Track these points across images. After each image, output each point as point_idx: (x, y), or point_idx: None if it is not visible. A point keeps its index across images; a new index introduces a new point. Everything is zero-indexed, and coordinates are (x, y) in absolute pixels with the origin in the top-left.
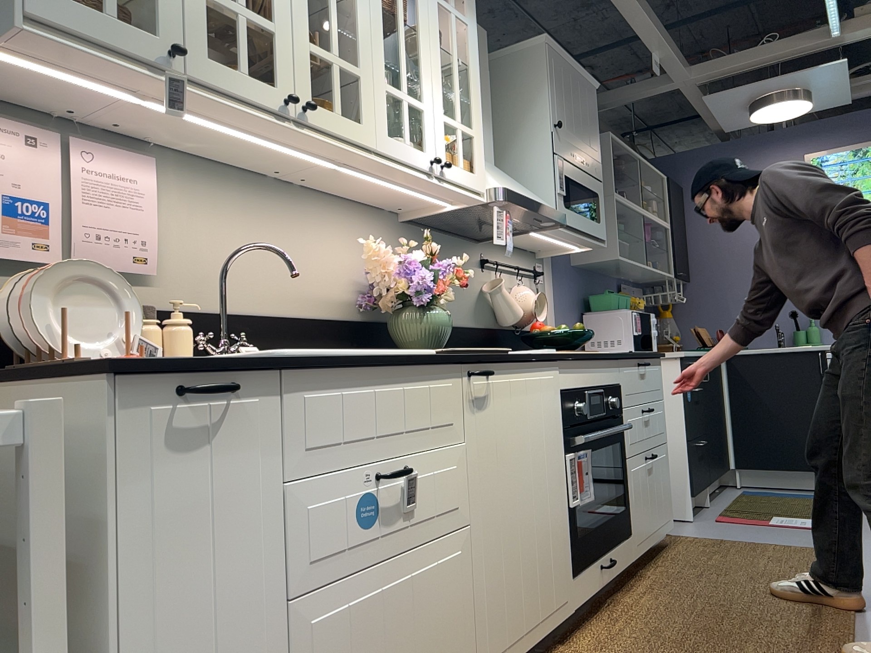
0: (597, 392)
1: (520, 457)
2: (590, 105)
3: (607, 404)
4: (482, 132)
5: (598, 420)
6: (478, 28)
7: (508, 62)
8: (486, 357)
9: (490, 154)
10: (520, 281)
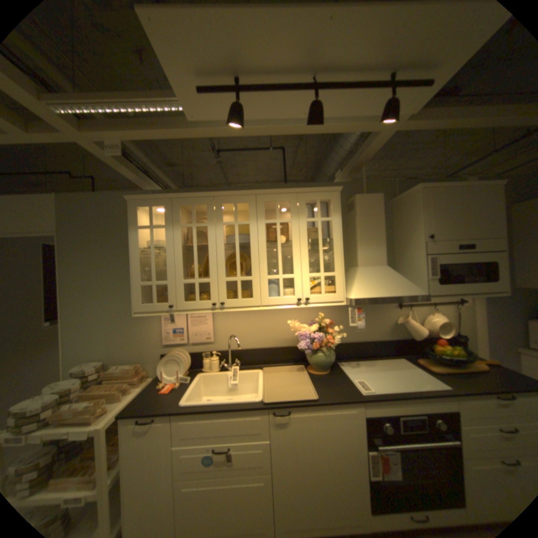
0: (417, 419)
1: (317, 451)
2: (489, 201)
3: (434, 426)
4: (343, 270)
5: (417, 435)
6: (372, 195)
7: (406, 198)
8: (286, 407)
9: (380, 262)
10: (441, 309)
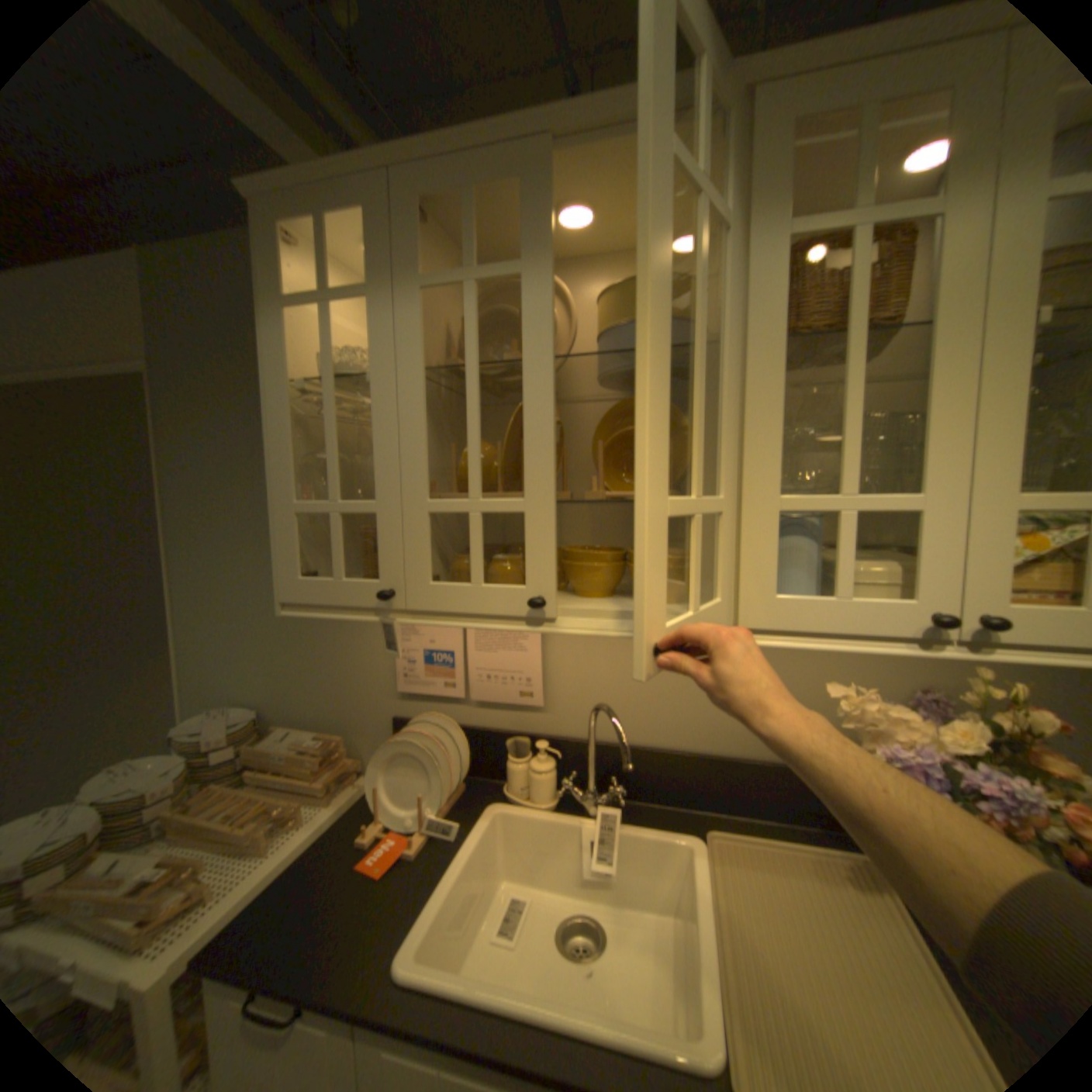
0: None
1: None
2: None
3: None
4: None
5: None
6: None
7: None
8: None
9: None
10: None
